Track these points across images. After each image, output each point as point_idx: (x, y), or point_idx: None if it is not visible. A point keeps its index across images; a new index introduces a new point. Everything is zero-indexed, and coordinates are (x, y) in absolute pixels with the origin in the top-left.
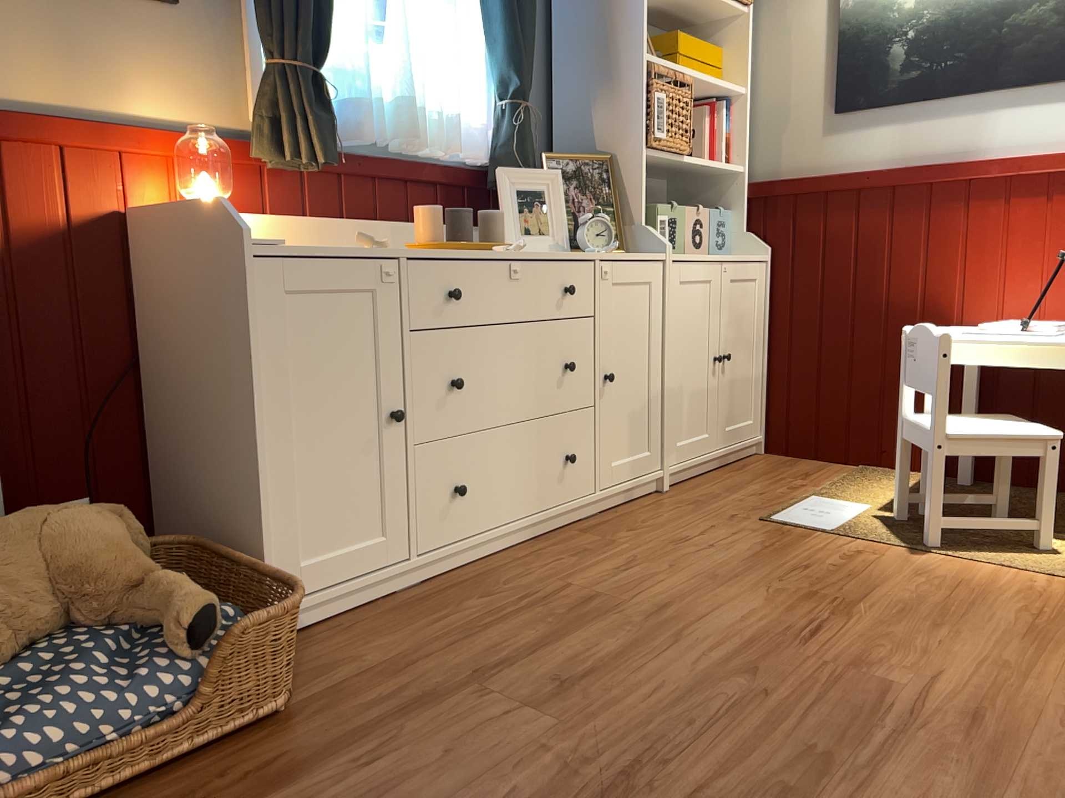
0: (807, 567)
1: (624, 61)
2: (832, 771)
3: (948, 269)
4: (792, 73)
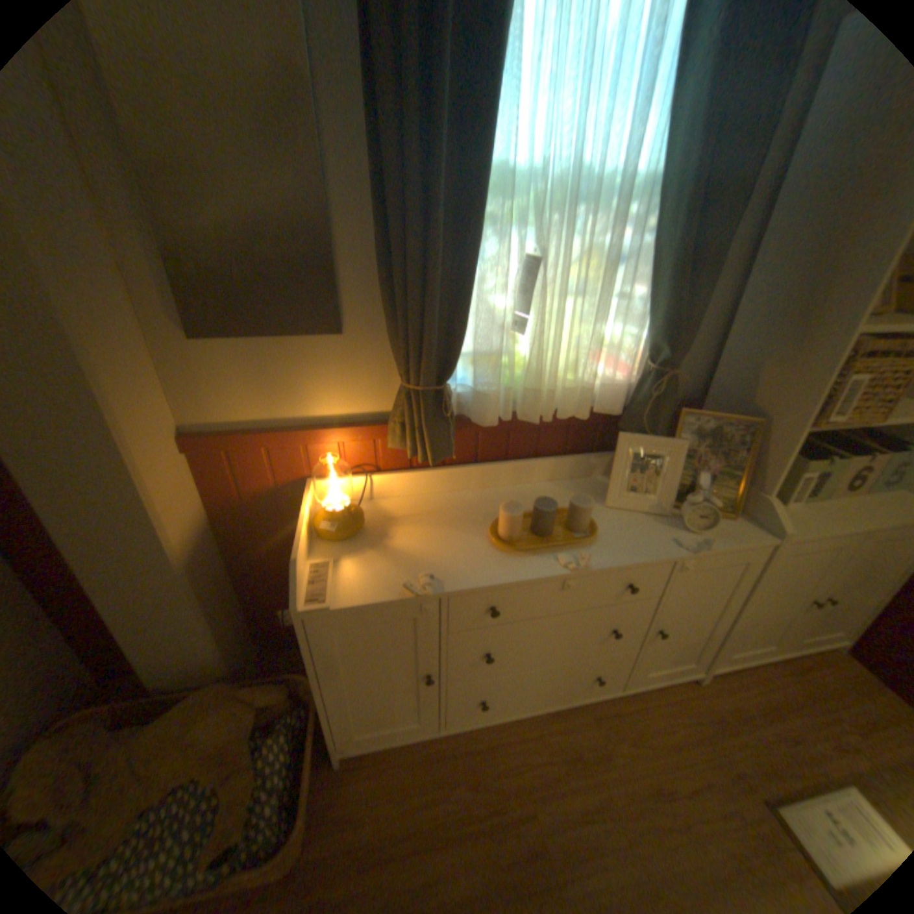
0: None
1: (827, 328)
2: None
3: None
4: None
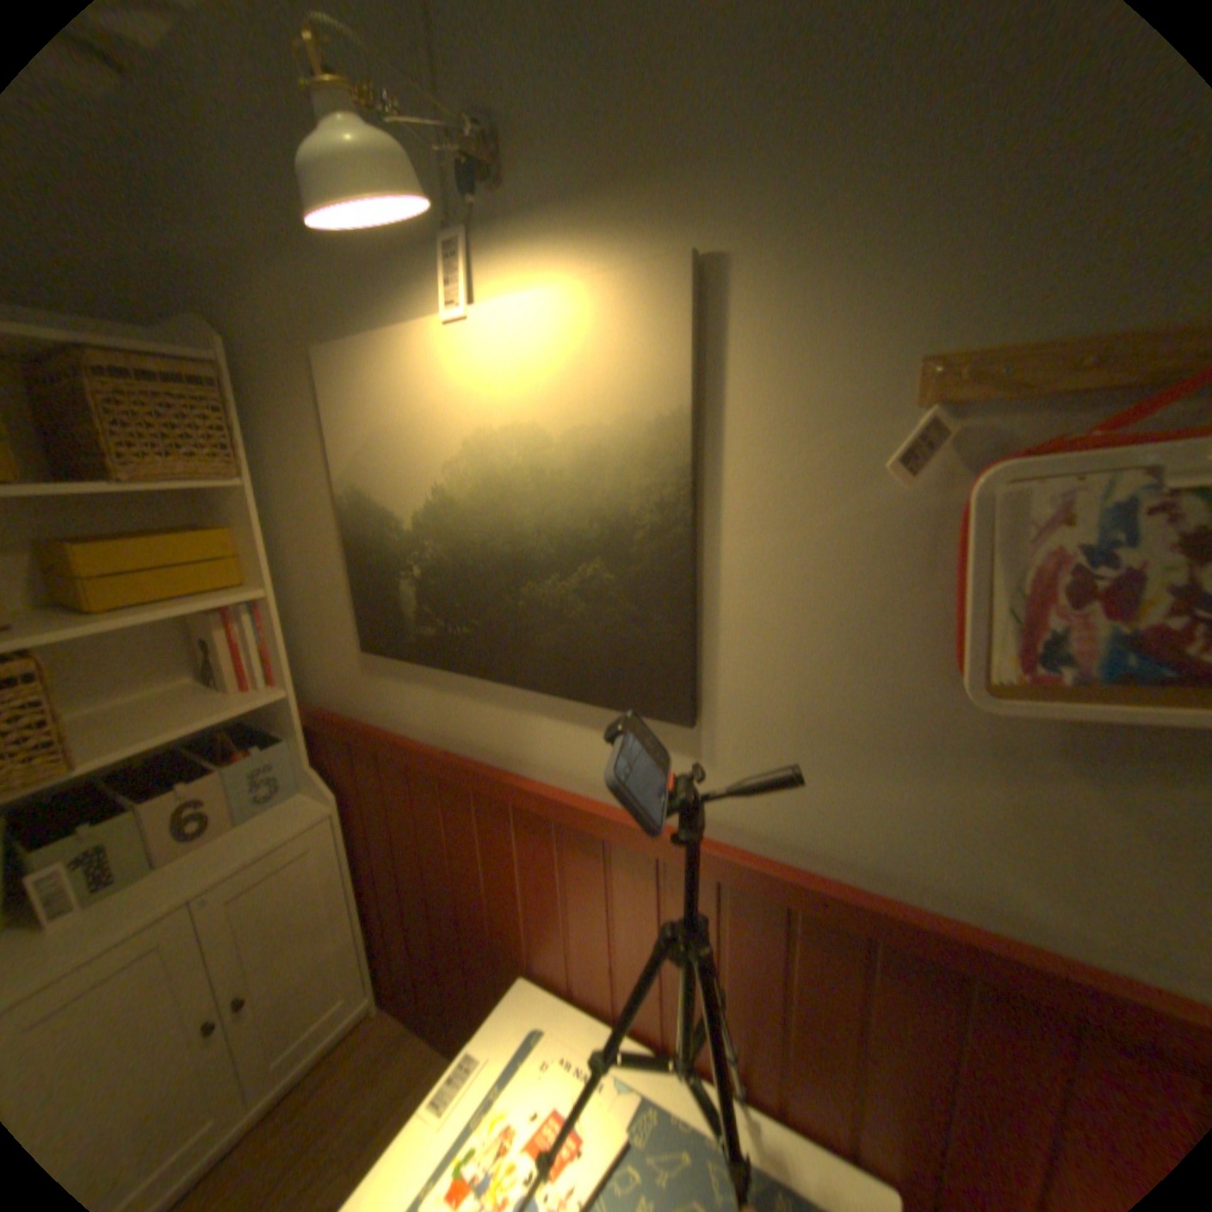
0: None
1: None
2: None
3: (511, 904)
4: (317, 577)
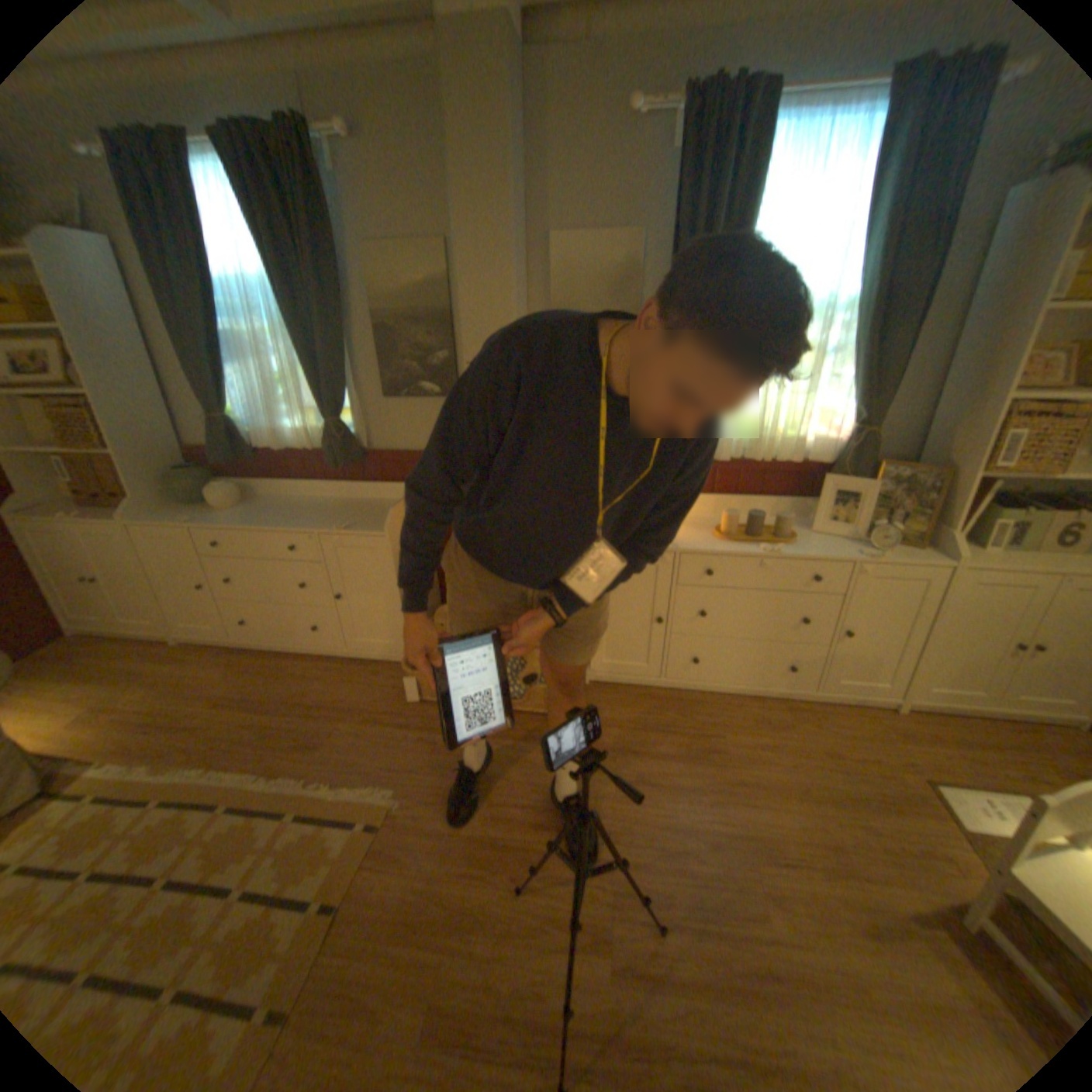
0: (879, 840)
1: (993, 397)
2: (662, 914)
3: None
4: None
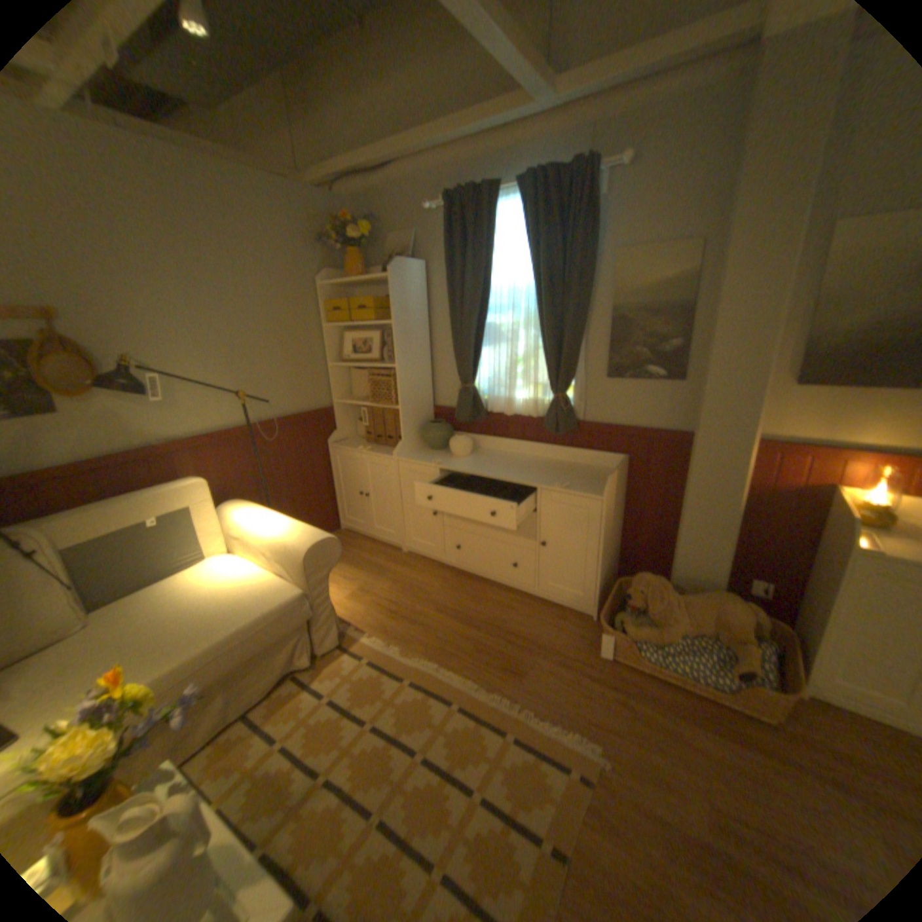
0: None
1: None
2: None
3: None
4: None
